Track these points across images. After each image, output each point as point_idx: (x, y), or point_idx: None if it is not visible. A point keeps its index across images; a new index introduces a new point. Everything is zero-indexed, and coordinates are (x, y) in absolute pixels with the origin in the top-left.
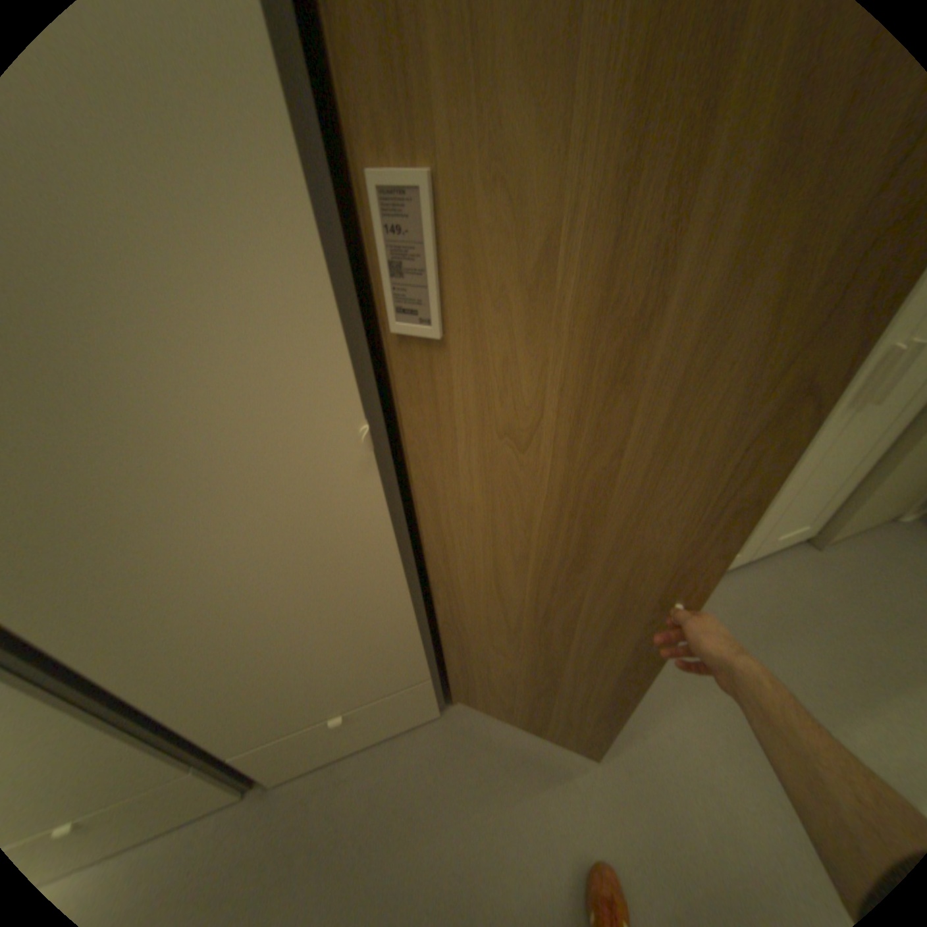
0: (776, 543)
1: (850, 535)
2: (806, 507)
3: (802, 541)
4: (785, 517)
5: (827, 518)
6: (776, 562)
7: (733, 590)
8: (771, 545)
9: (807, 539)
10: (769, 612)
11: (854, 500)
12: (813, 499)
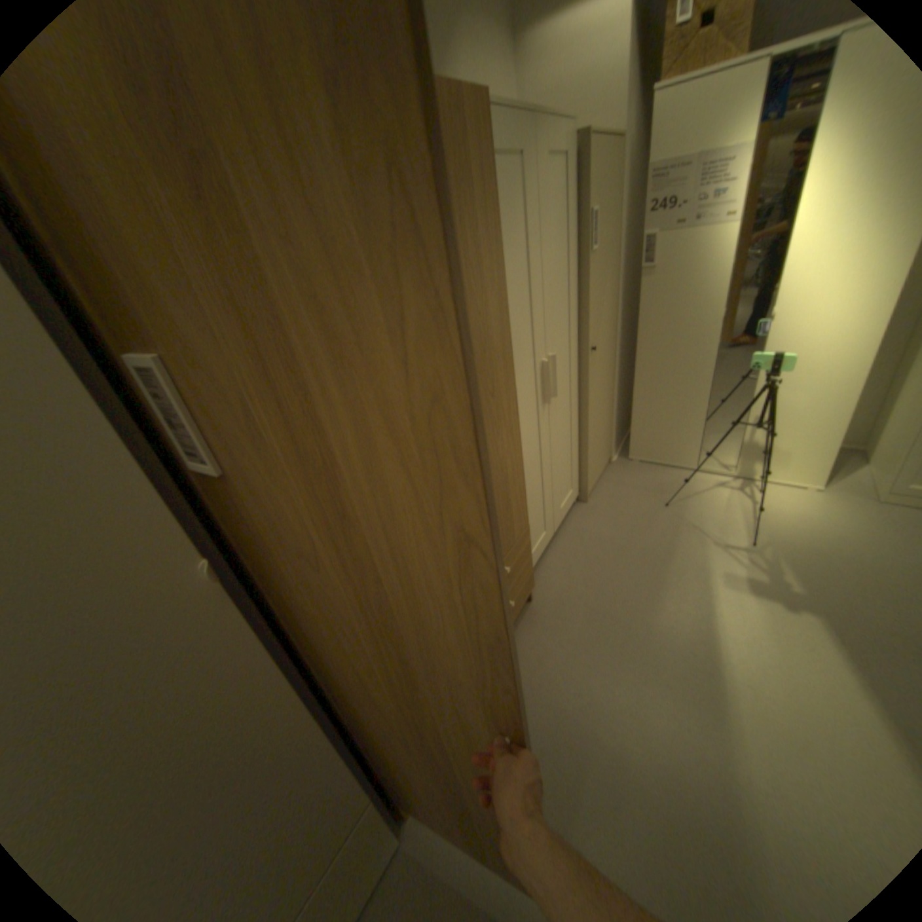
0: (560, 512)
1: (593, 484)
2: (561, 478)
3: (572, 502)
4: (553, 490)
5: (576, 479)
6: (568, 525)
7: (555, 560)
8: (558, 515)
9: (574, 499)
10: (582, 561)
11: (581, 461)
12: (560, 471)
